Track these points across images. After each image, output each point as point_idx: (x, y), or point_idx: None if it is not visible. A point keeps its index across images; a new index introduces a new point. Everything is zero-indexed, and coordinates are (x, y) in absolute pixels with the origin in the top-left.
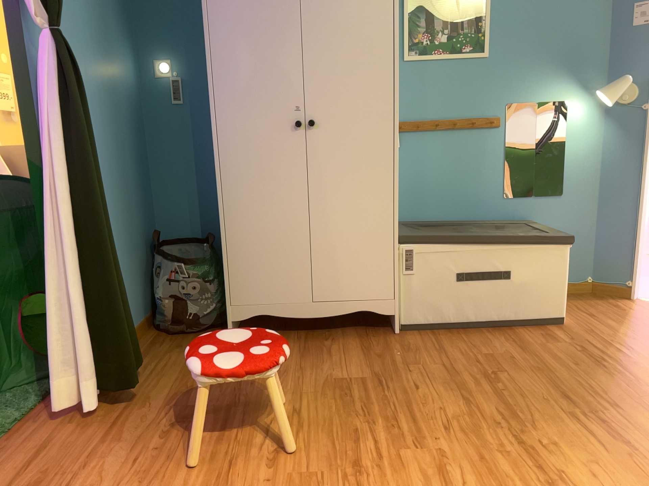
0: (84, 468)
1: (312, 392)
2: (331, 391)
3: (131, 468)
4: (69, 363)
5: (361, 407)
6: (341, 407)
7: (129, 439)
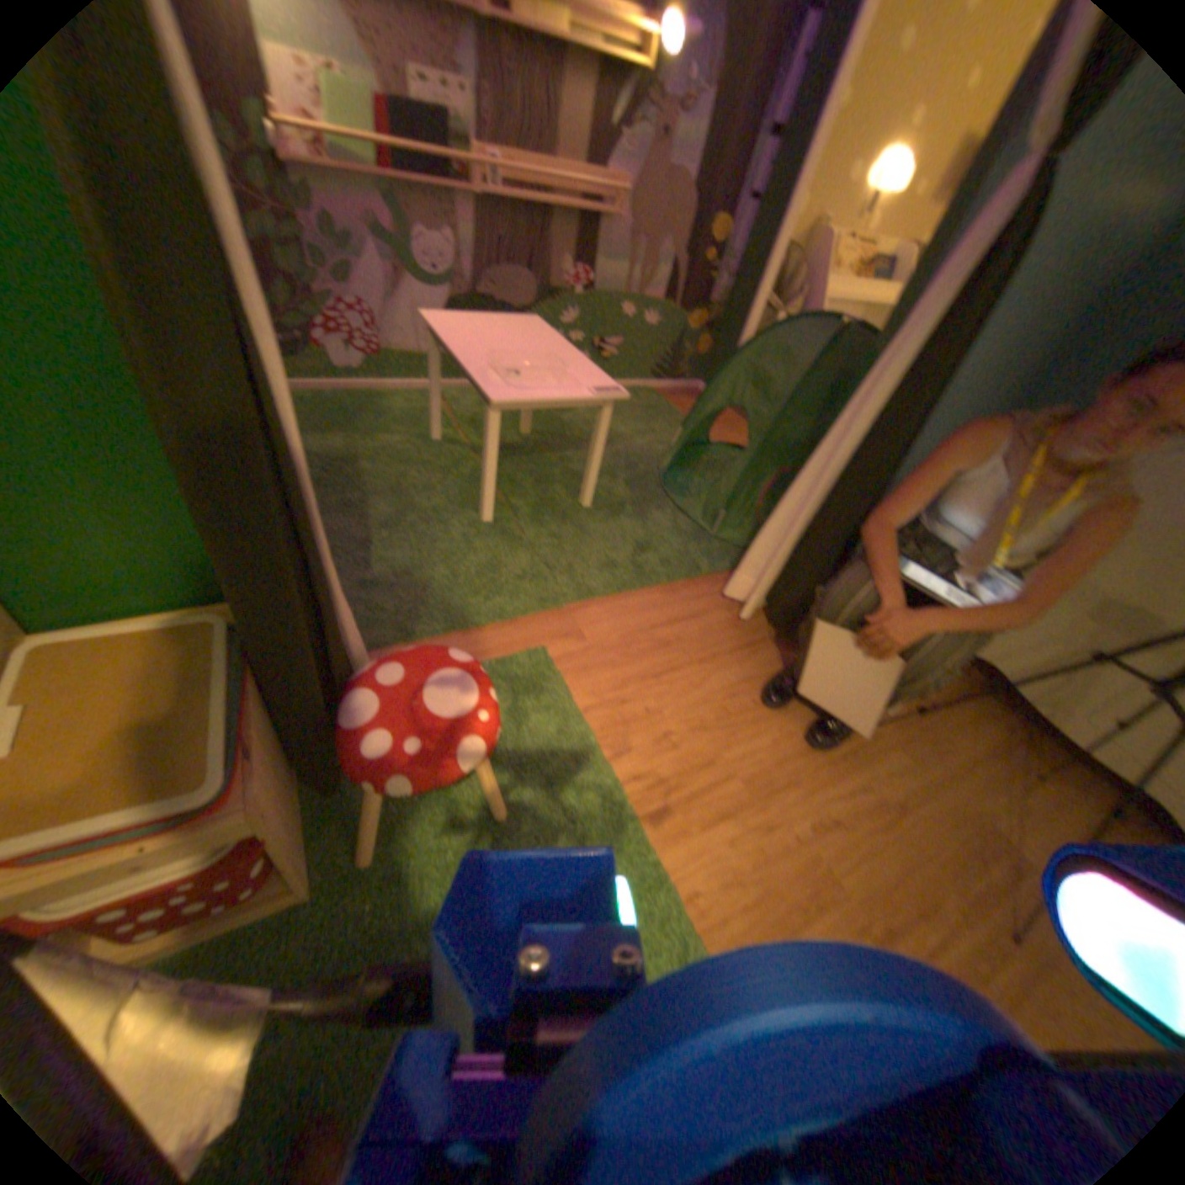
0: (697, 670)
1: (947, 816)
2: (969, 841)
3: (722, 707)
4: (754, 575)
5: (981, 899)
6: (957, 870)
7: (744, 677)
